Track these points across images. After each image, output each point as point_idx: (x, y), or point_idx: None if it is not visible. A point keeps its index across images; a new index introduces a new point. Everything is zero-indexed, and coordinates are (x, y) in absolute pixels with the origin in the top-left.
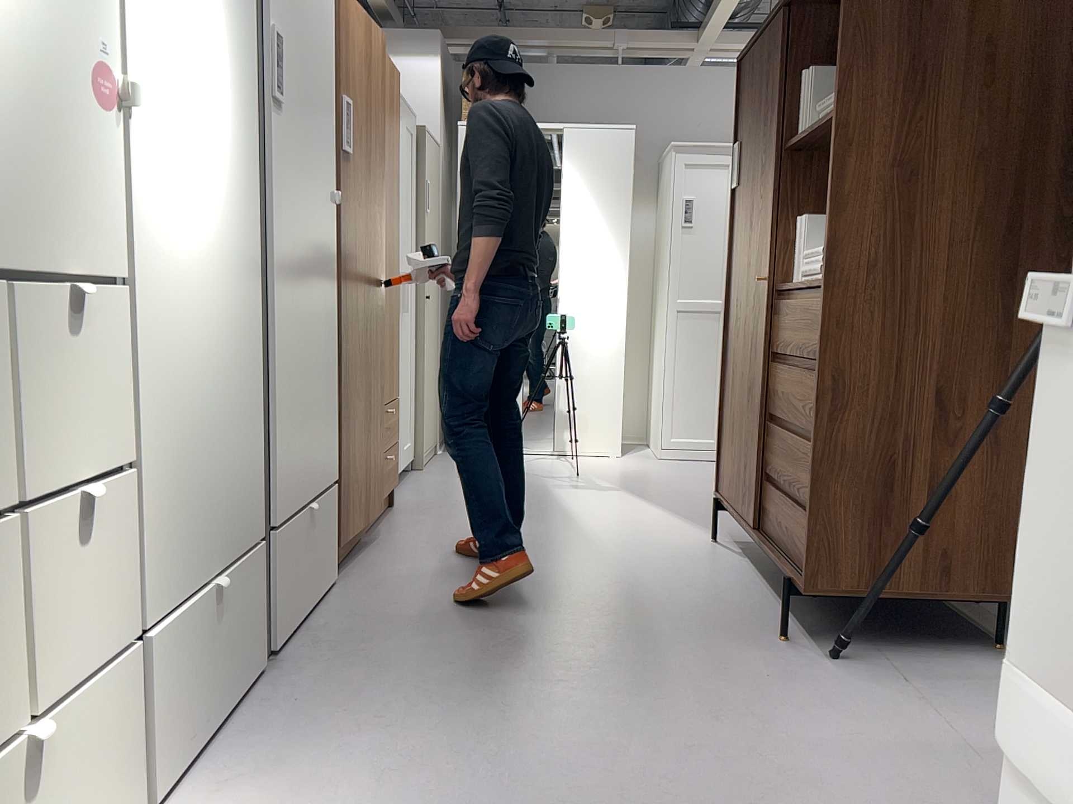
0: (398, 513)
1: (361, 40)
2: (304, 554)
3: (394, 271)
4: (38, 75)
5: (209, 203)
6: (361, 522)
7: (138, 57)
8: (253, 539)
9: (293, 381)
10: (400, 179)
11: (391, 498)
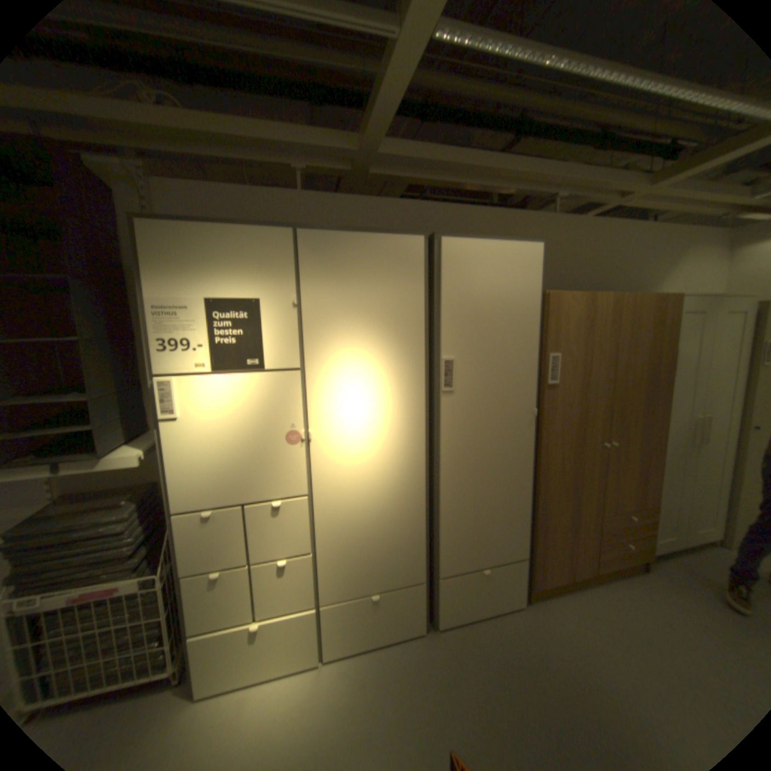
0: (645, 581)
1: (589, 308)
2: (479, 592)
3: (657, 429)
4: (263, 446)
5: (377, 454)
6: (572, 581)
7: (321, 419)
8: (417, 582)
9: (467, 514)
10: (676, 365)
11: (649, 568)
